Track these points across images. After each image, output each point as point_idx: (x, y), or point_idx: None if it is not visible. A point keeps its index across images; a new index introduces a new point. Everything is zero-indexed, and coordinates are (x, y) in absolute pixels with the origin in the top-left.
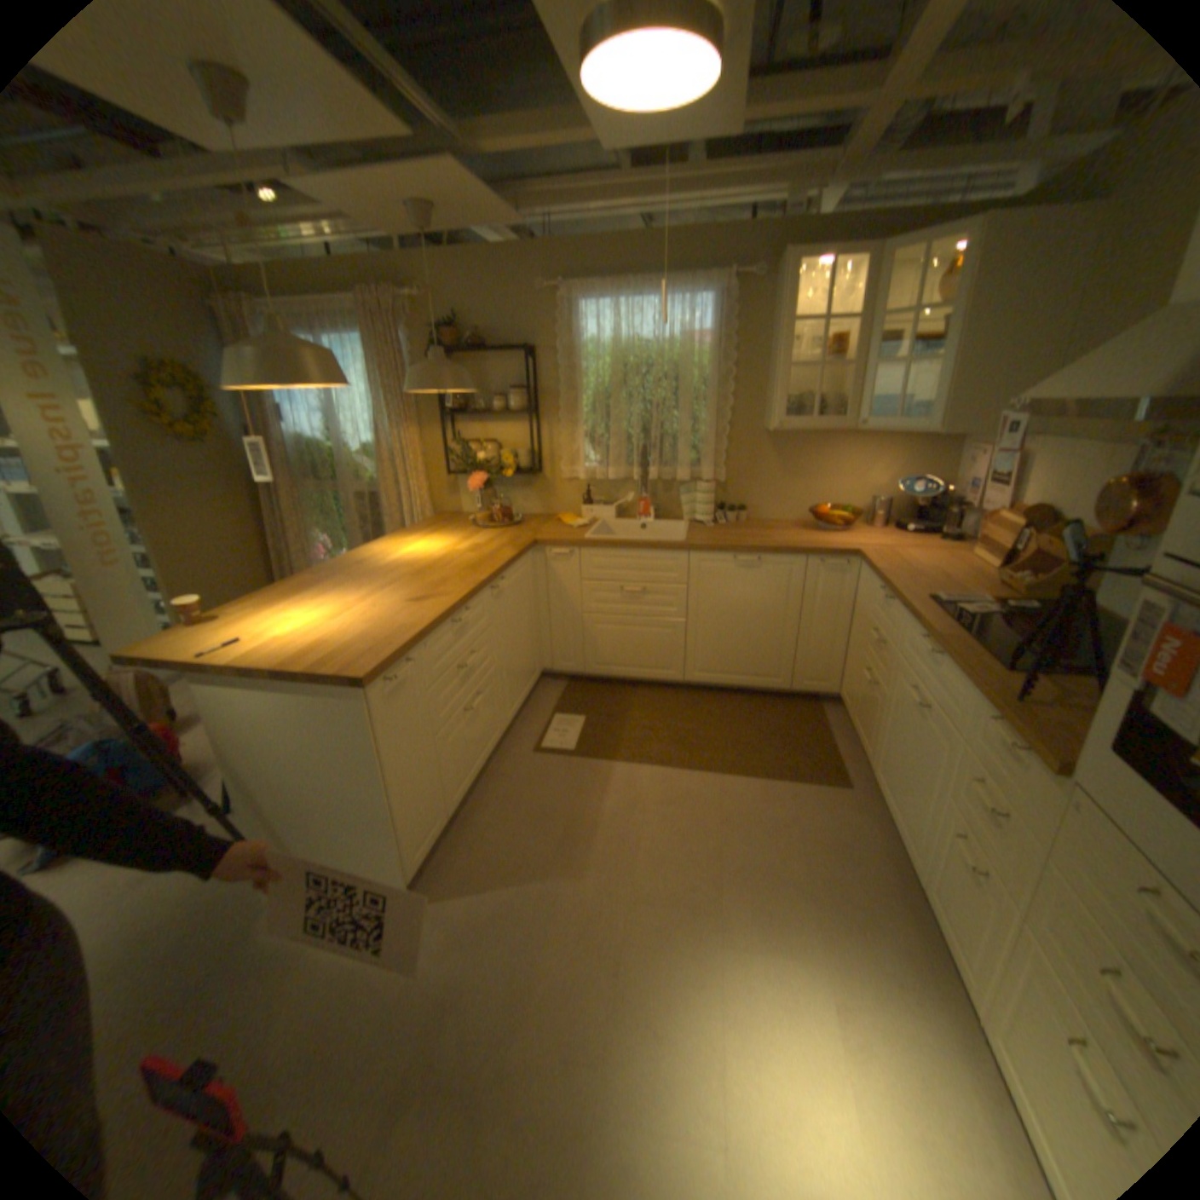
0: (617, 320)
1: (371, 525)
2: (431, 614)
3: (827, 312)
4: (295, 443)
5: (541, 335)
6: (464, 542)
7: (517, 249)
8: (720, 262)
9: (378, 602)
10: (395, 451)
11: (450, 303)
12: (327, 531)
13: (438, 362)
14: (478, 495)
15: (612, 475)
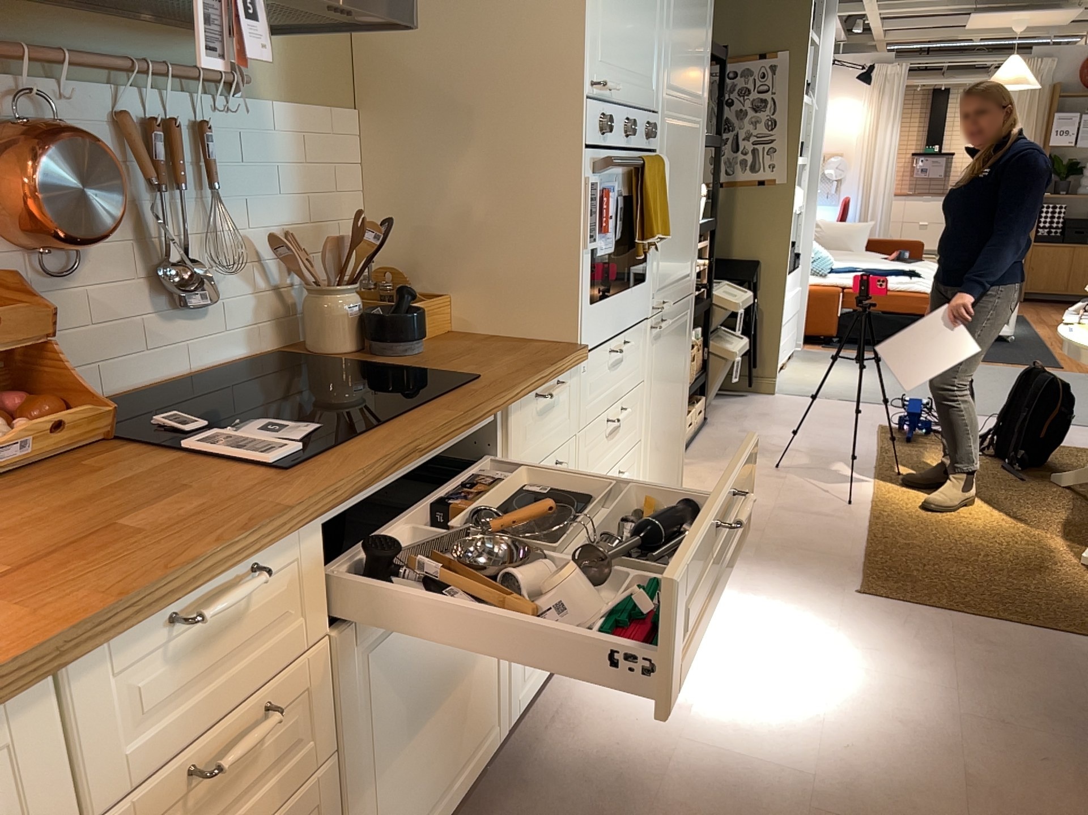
0: None
1: None
2: None
3: None
4: None
5: None
6: None
7: None
8: None
9: None
10: None
11: None
12: None
13: None
14: None
15: None
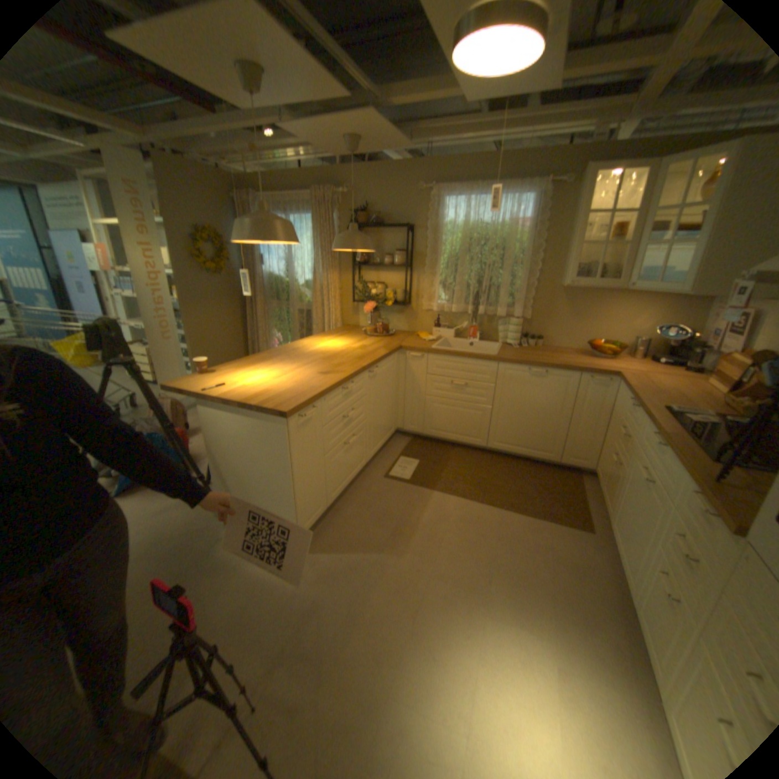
0: (468, 209)
1: (305, 329)
2: (330, 382)
3: (615, 207)
4: (268, 277)
5: (418, 218)
6: (356, 343)
7: (409, 163)
8: (541, 172)
9: (301, 372)
10: (323, 286)
11: (365, 197)
12: (280, 331)
13: (352, 232)
14: (369, 316)
15: (454, 309)
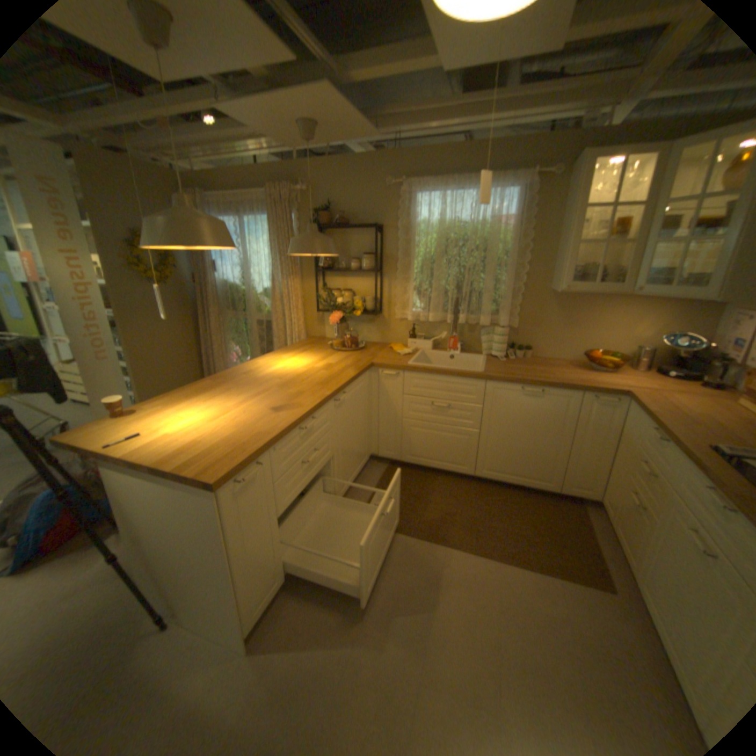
0: (444, 205)
1: (266, 341)
2: (283, 423)
3: (613, 200)
4: (222, 285)
5: (388, 216)
6: (322, 360)
7: (376, 155)
8: (527, 163)
9: (248, 407)
10: (284, 293)
11: (327, 193)
12: (238, 343)
13: (312, 233)
14: (336, 326)
15: (432, 318)
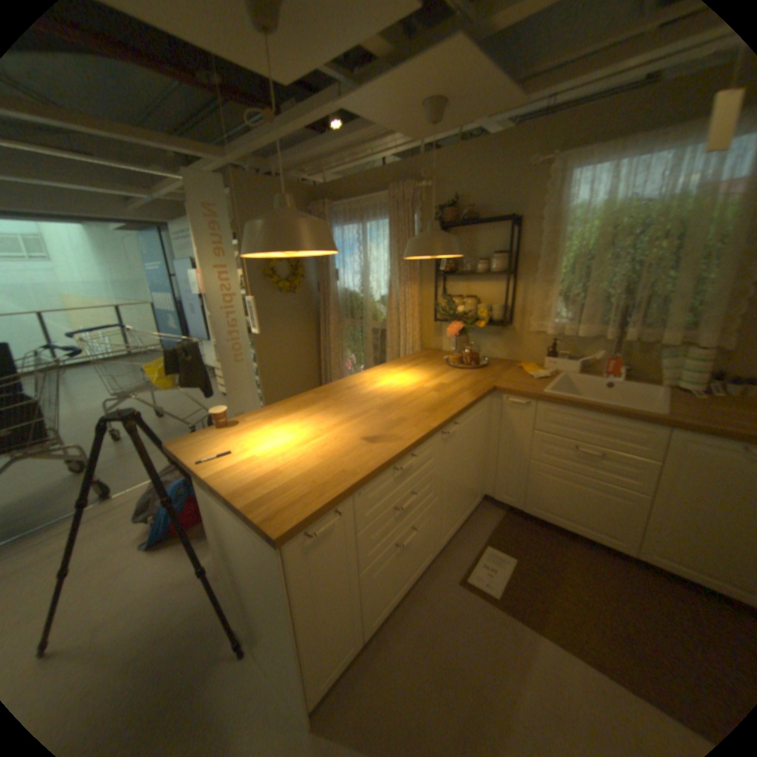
0: (616, 179)
1: (380, 350)
2: (374, 461)
3: None
4: (343, 293)
5: (531, 204)
6: (434, 378)
7: (519, 130)
8: None
9: (341, 432)
10: (400, 301)
11: (456, 186)
12: (354, 351)
13: (433, 231)
14: (454, 339)
15: (584, 331)
